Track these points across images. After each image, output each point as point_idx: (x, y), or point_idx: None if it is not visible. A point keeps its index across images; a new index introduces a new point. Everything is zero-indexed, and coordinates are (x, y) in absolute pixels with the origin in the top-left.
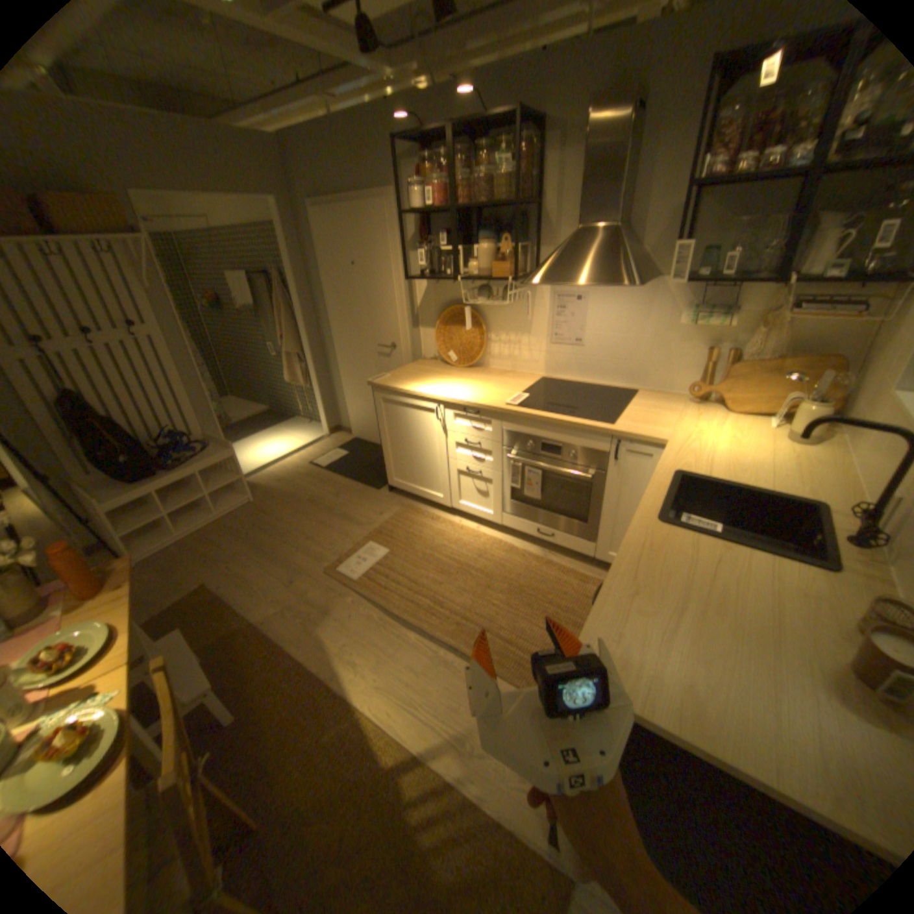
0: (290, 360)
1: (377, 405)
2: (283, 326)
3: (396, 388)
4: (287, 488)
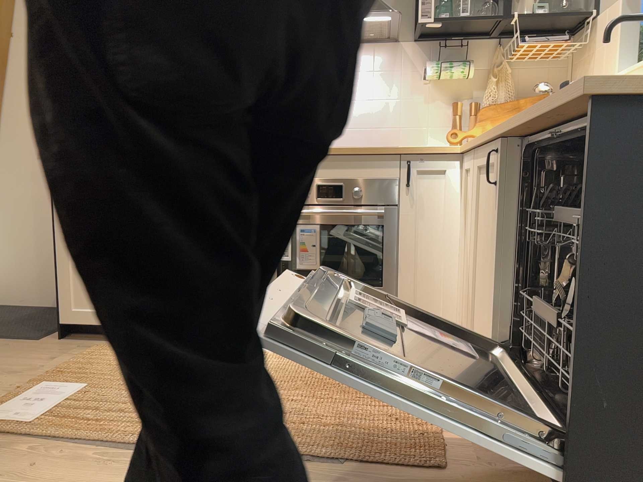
0: None
1: None
2: None
3: None
4: None
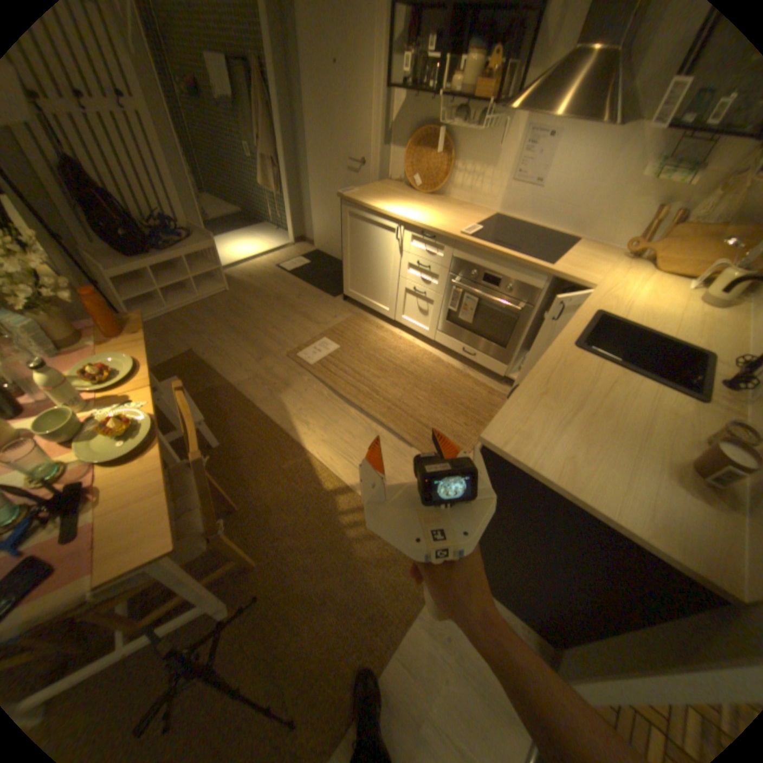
0: (263, 164)
1: (343, 219)
2: (259, 125)
3: (363, 204)
4: (257, 285)
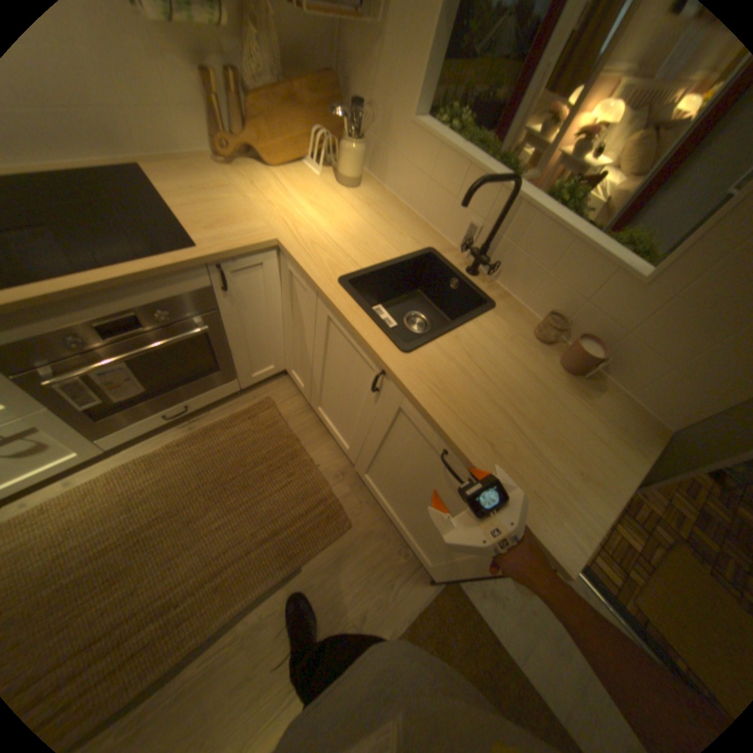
0: None
1: None
2: None
3: None
4: None
